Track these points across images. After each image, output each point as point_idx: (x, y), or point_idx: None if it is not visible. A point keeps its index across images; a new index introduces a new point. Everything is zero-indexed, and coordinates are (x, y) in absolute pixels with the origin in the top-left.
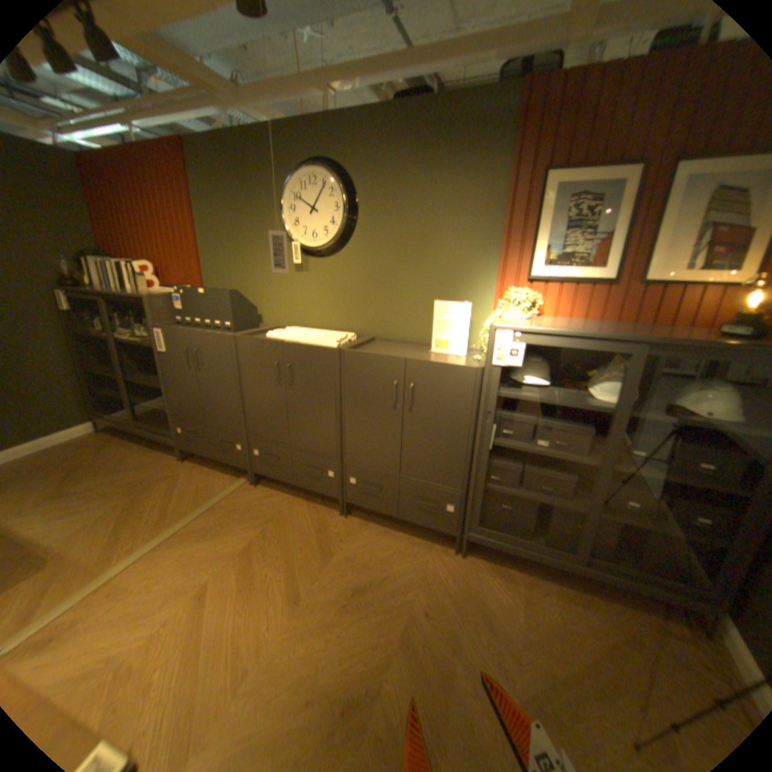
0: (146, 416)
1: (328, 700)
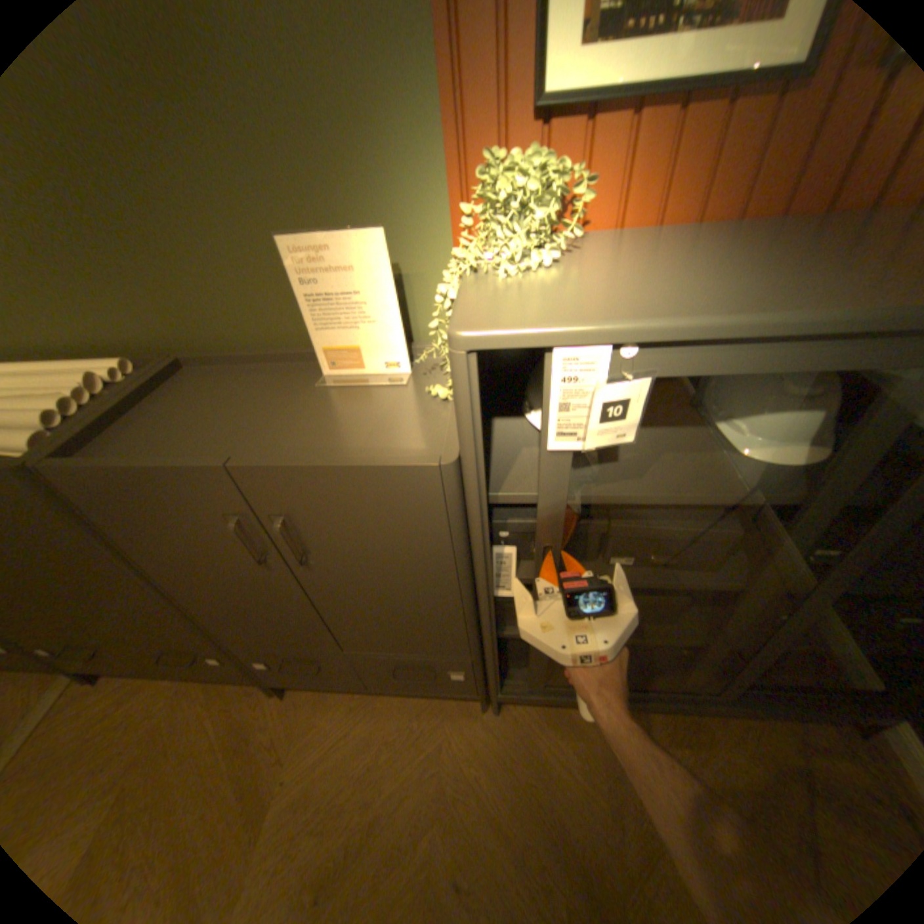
0: None
1: None
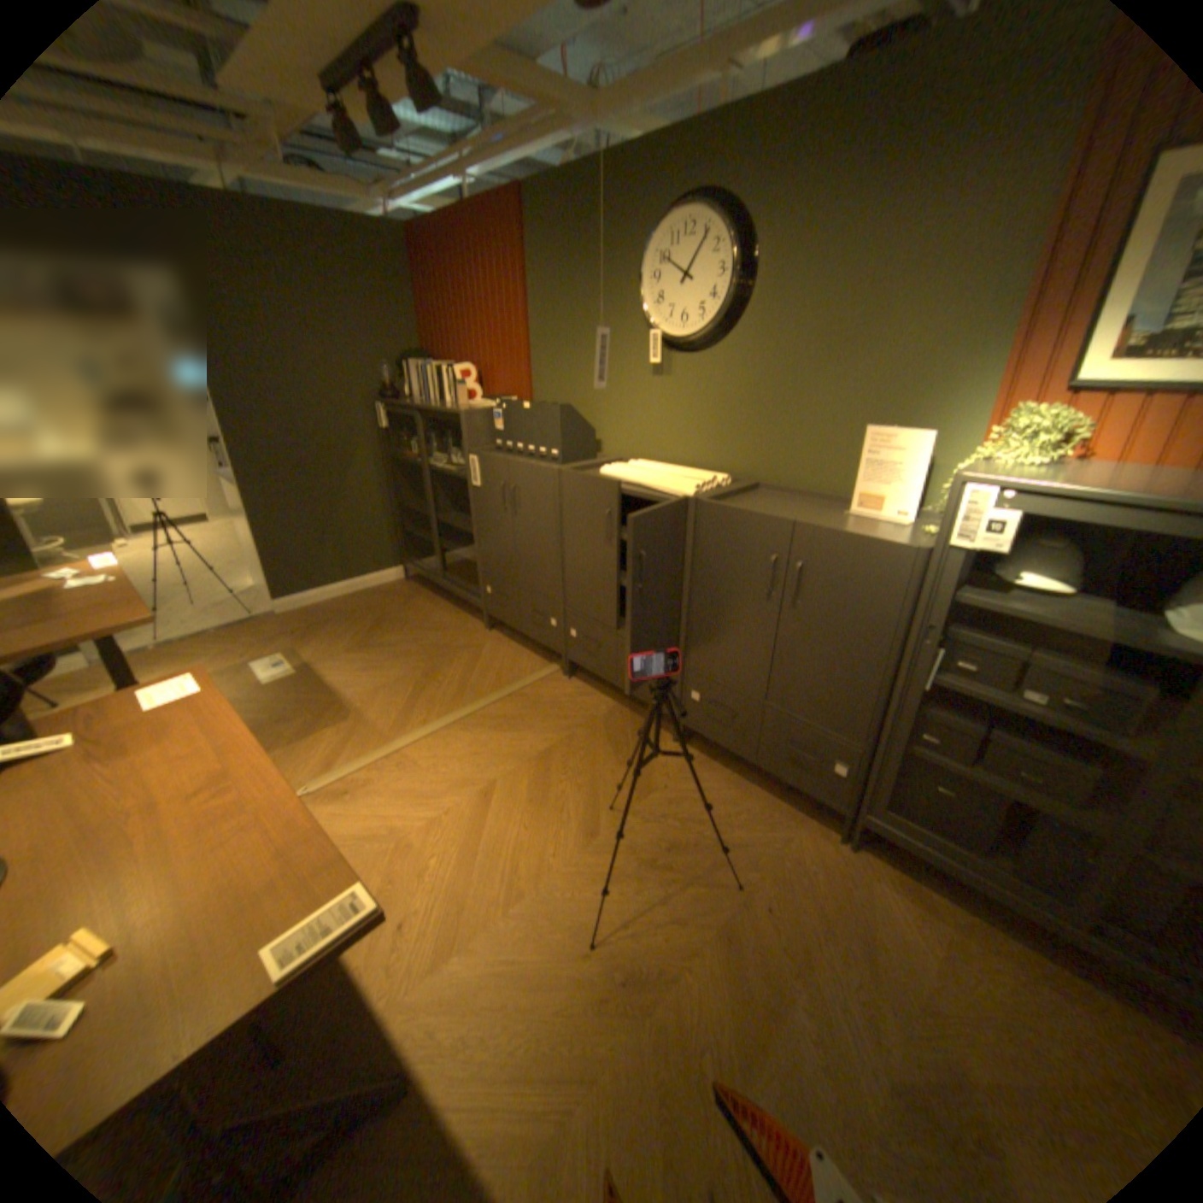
0: (458, 568)
1: (612, 963)
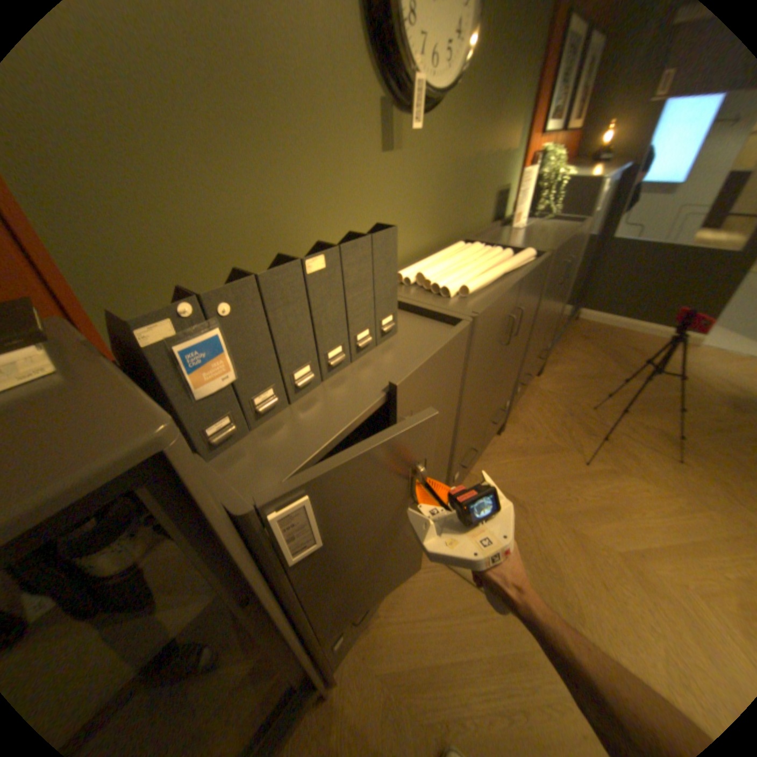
0: None
1: (679, 455)
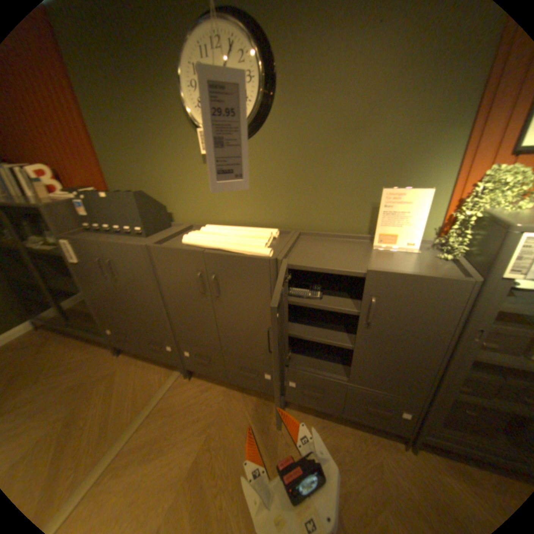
0: (76, 313)
1: None
